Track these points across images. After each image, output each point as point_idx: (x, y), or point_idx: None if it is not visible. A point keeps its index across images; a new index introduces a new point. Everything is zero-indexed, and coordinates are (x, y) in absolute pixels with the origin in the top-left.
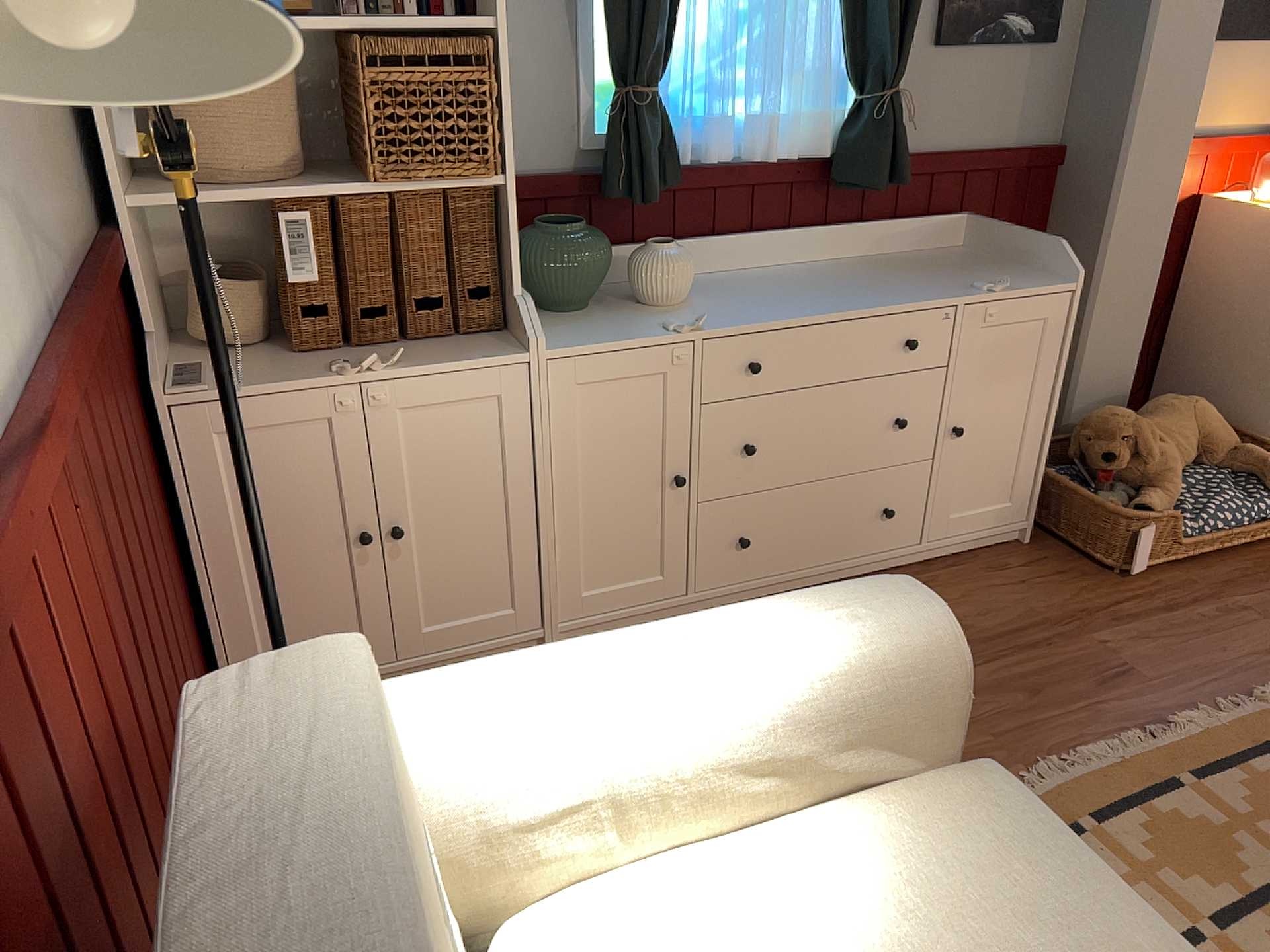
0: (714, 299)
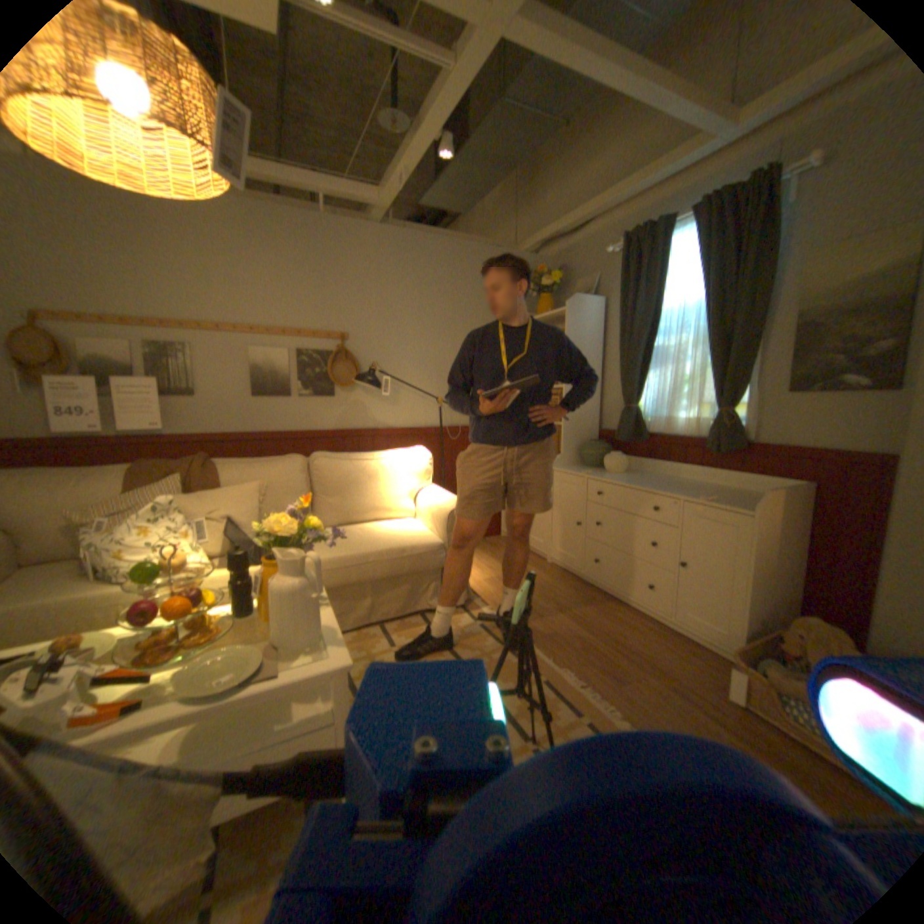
0: (625, 475)
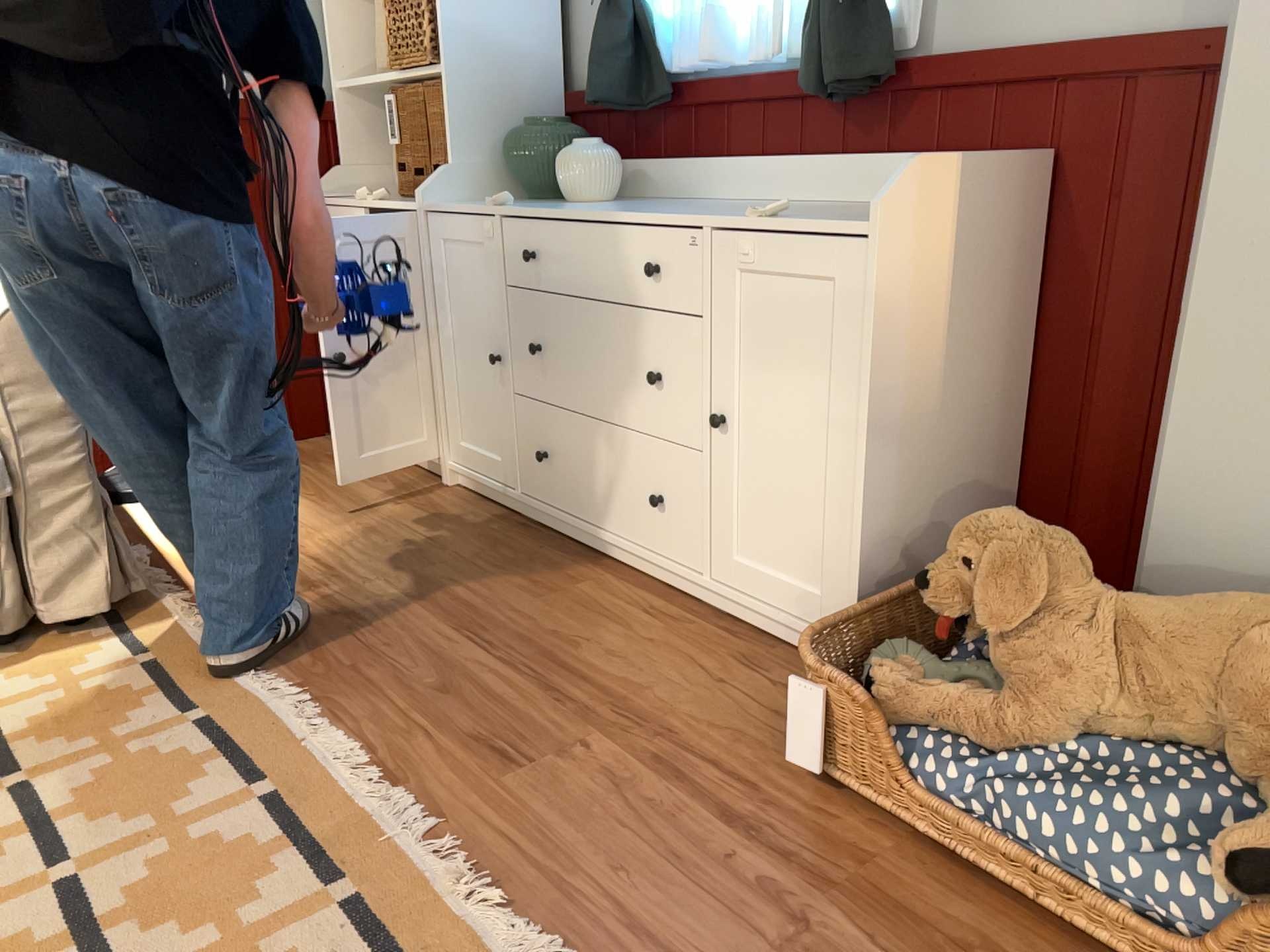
0: (605, 205)
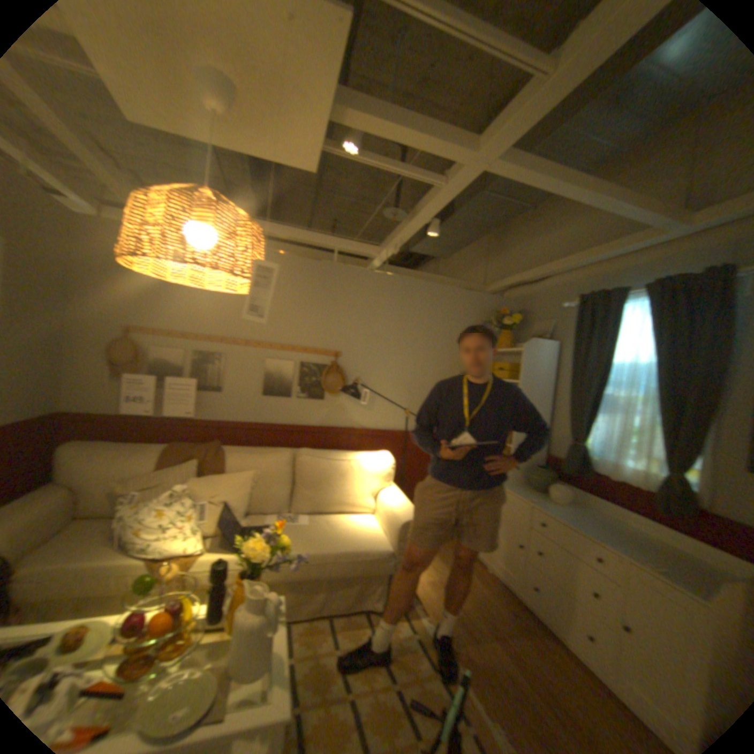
0: (569, 510)
